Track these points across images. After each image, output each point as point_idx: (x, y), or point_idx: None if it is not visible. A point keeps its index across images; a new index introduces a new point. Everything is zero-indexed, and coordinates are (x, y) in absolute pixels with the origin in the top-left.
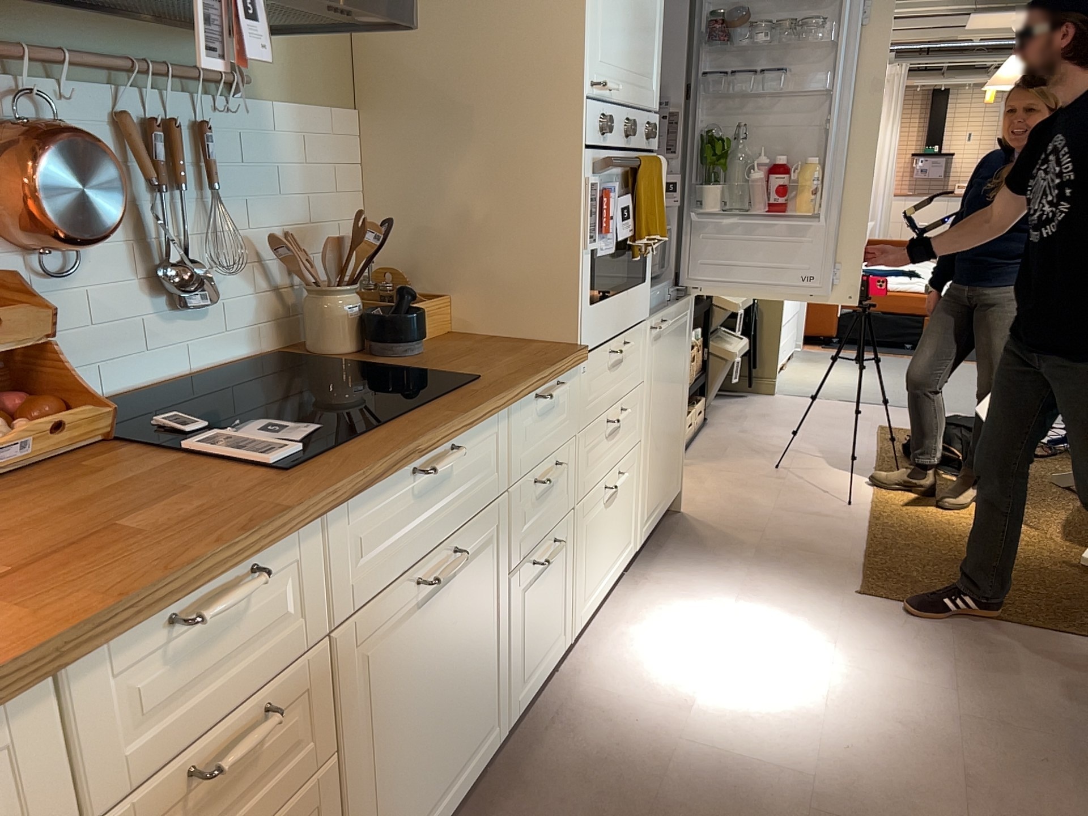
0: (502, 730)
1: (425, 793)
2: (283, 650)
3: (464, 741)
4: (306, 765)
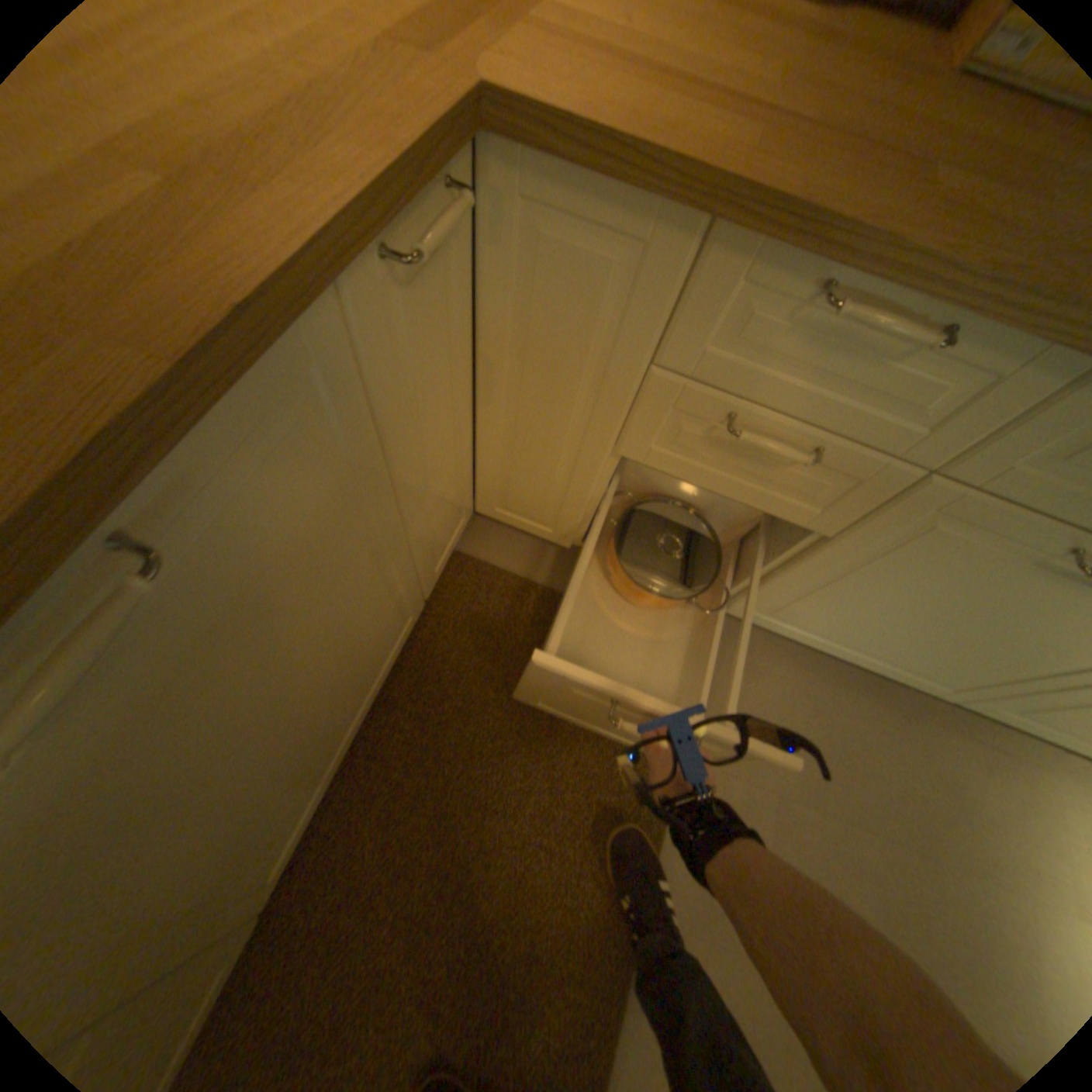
0: (957, 698)
1: (854, 635)
2: (893, 431)
3: (921, 662)
4: (809, 516)
